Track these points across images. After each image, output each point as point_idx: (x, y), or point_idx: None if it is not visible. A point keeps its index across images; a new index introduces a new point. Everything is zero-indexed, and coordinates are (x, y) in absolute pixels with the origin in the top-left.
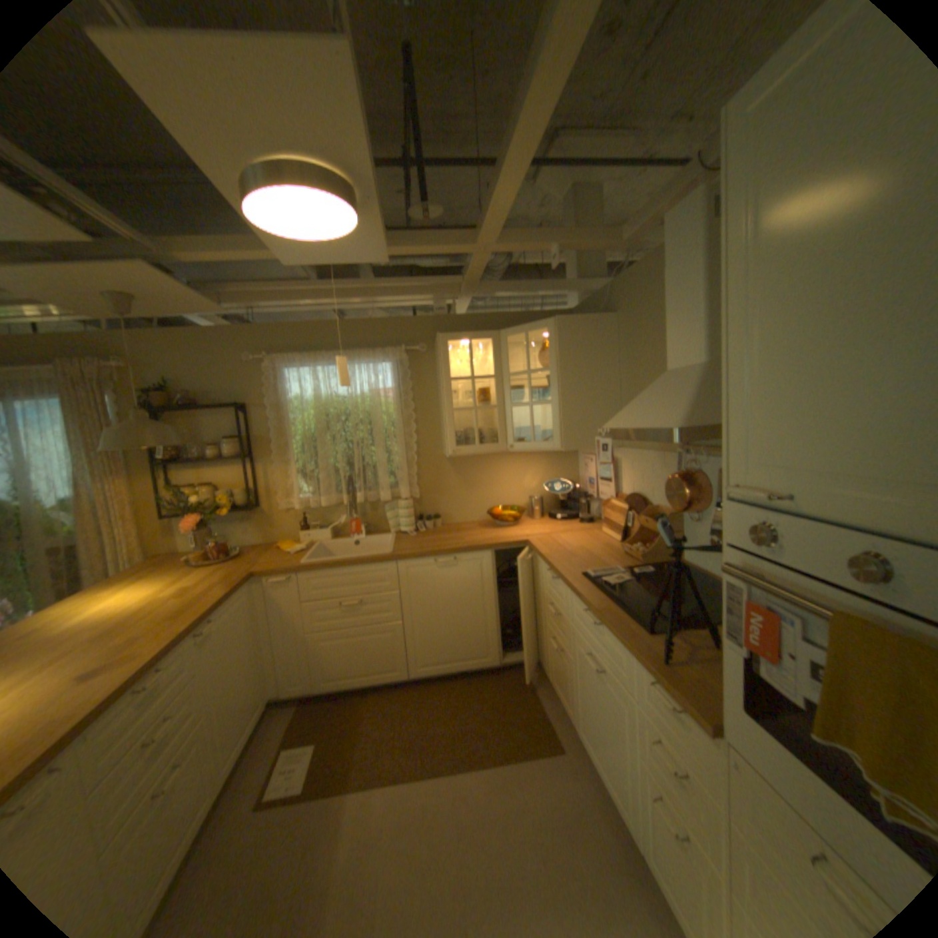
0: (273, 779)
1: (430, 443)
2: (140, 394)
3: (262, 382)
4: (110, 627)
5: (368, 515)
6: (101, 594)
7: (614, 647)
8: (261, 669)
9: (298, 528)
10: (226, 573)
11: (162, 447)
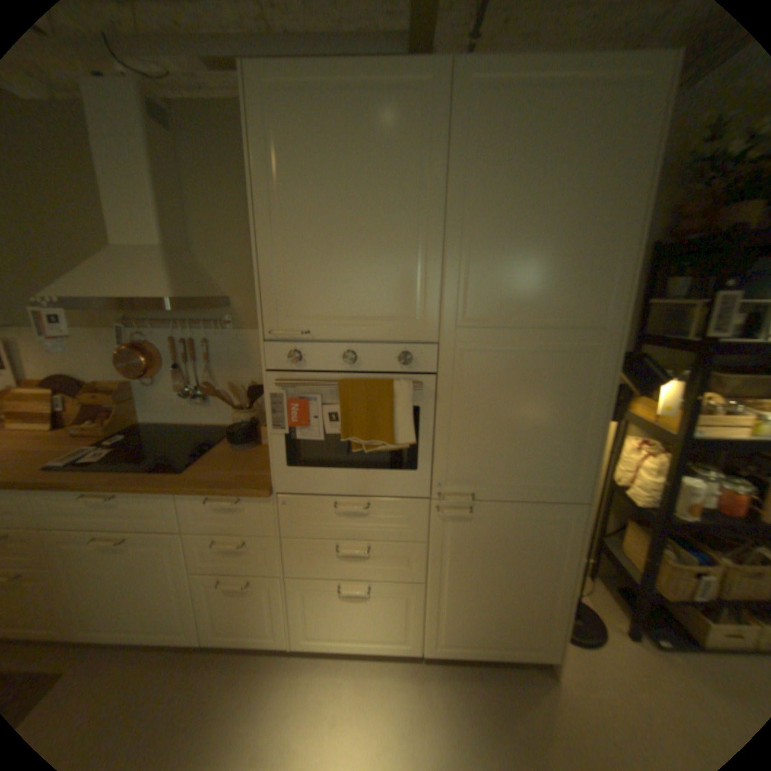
0: None
1: None
2: None
3: None
4: None
5: None
6: None
7: (138, 506)
8: None
9: None
10: None
11: None
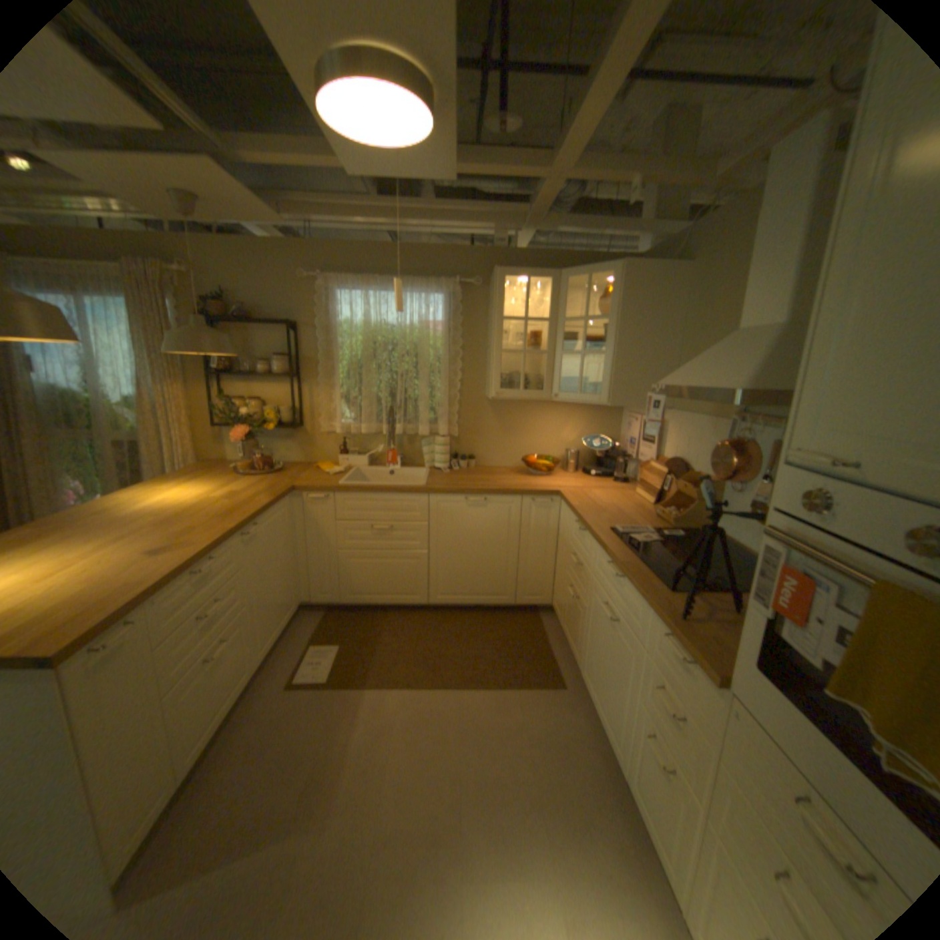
0: (302, 667)
1: (473, 383)
2: (198, 302)
3: (313, 302)
4: (170, 516)
5: (404, 447)
6: (160, 487)
7: (632, 599)
8: (296, 574)
9: (337, 452)
10: (270, 484)
11: (217, 358)
